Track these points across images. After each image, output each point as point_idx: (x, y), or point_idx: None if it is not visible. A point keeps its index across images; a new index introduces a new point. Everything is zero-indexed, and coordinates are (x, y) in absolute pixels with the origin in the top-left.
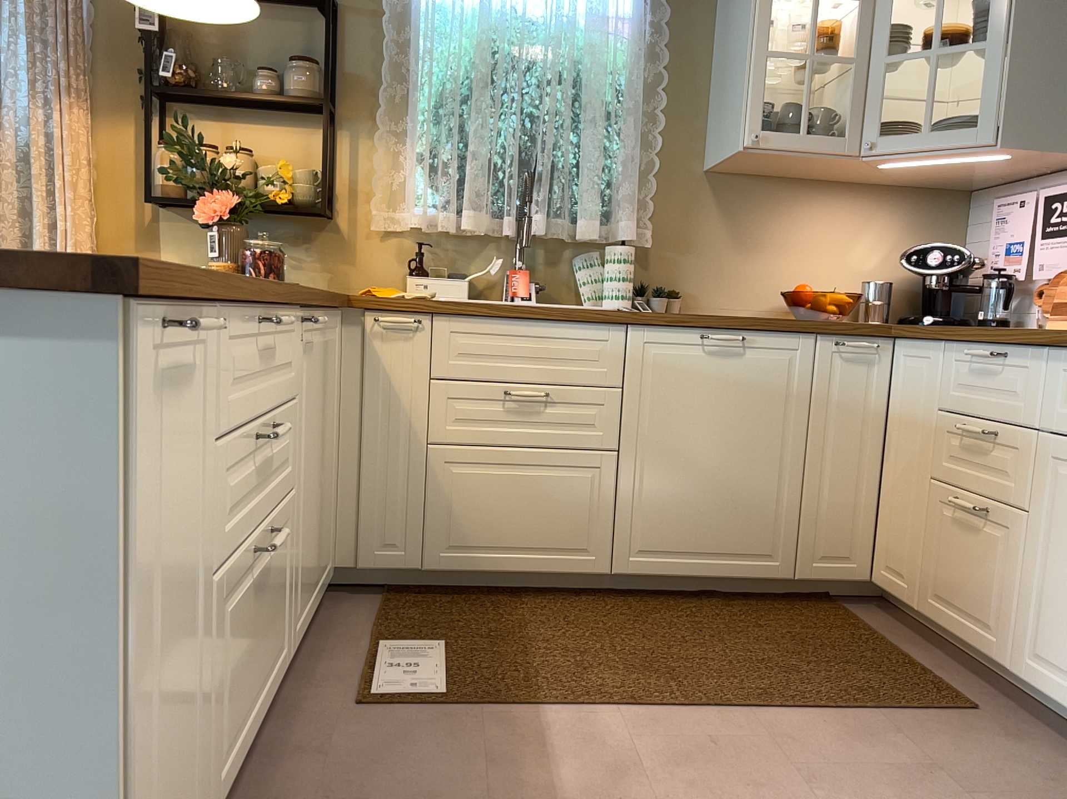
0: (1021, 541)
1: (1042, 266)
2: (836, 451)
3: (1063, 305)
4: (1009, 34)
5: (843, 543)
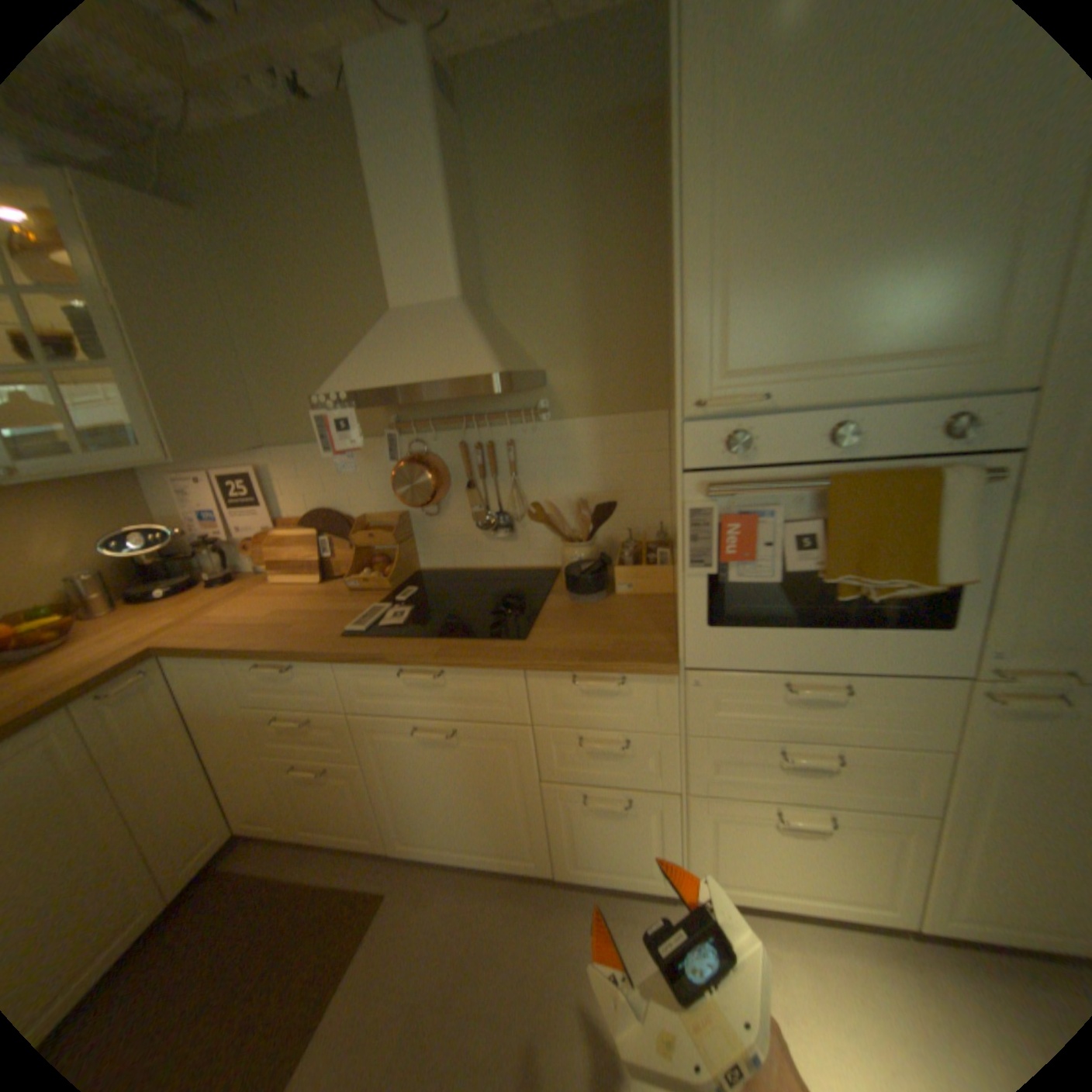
0: (361, 782)
1: (237, 528)
2: (150, 780)
3: (274, 562)
4: (128, 351)
5: (196, 835)
